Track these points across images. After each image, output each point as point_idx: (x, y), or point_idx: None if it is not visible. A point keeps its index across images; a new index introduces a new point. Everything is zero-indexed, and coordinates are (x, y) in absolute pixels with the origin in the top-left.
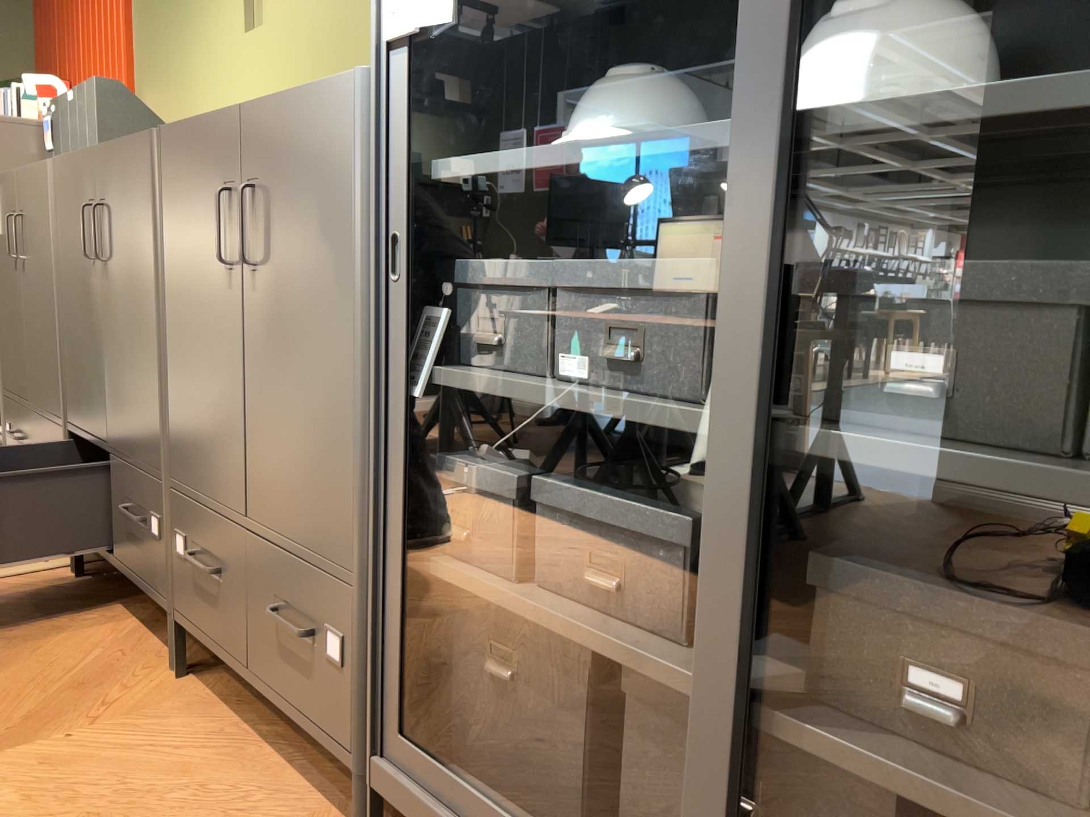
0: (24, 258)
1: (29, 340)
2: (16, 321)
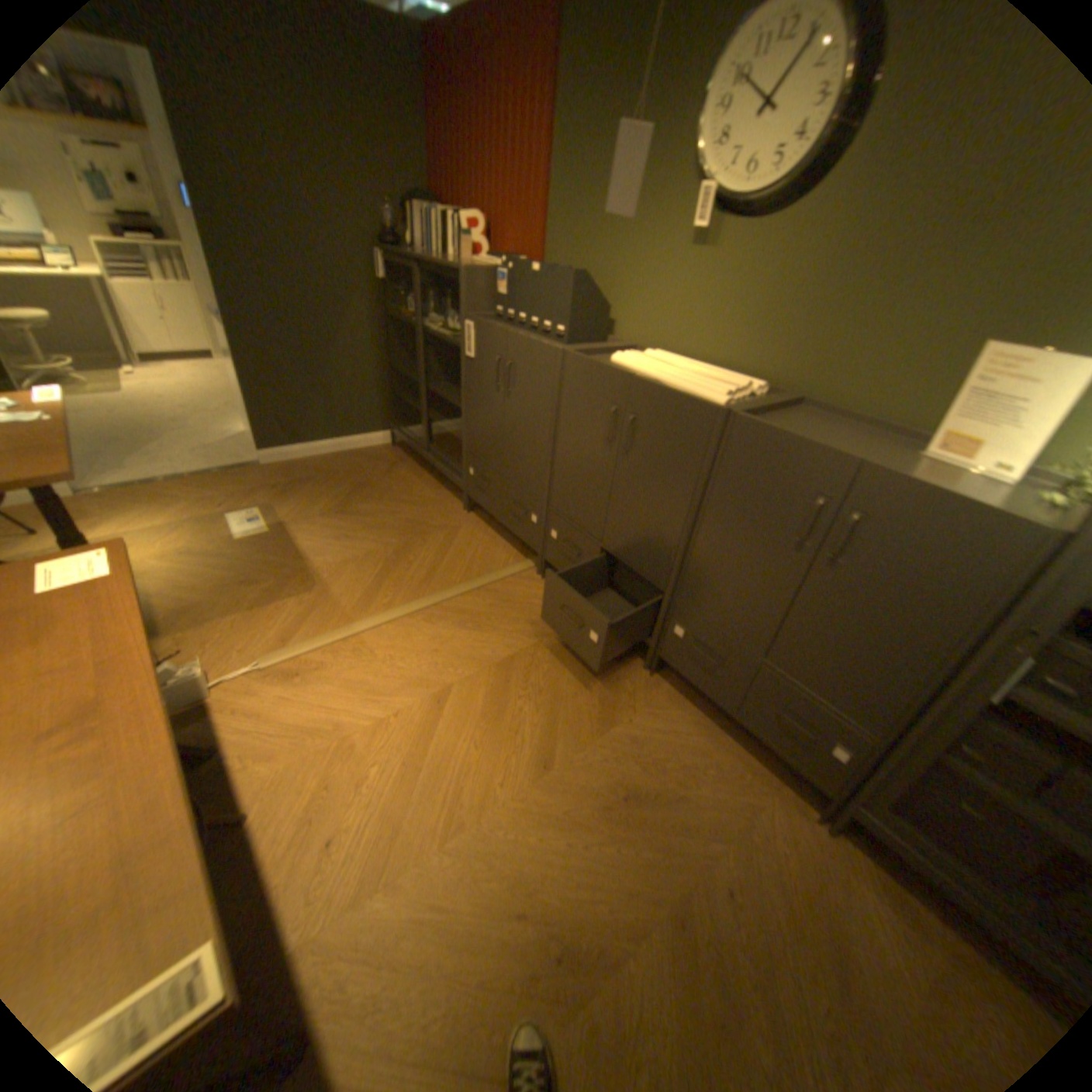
0: (508, 390)
1: (506, 438)
2: (491, 420)
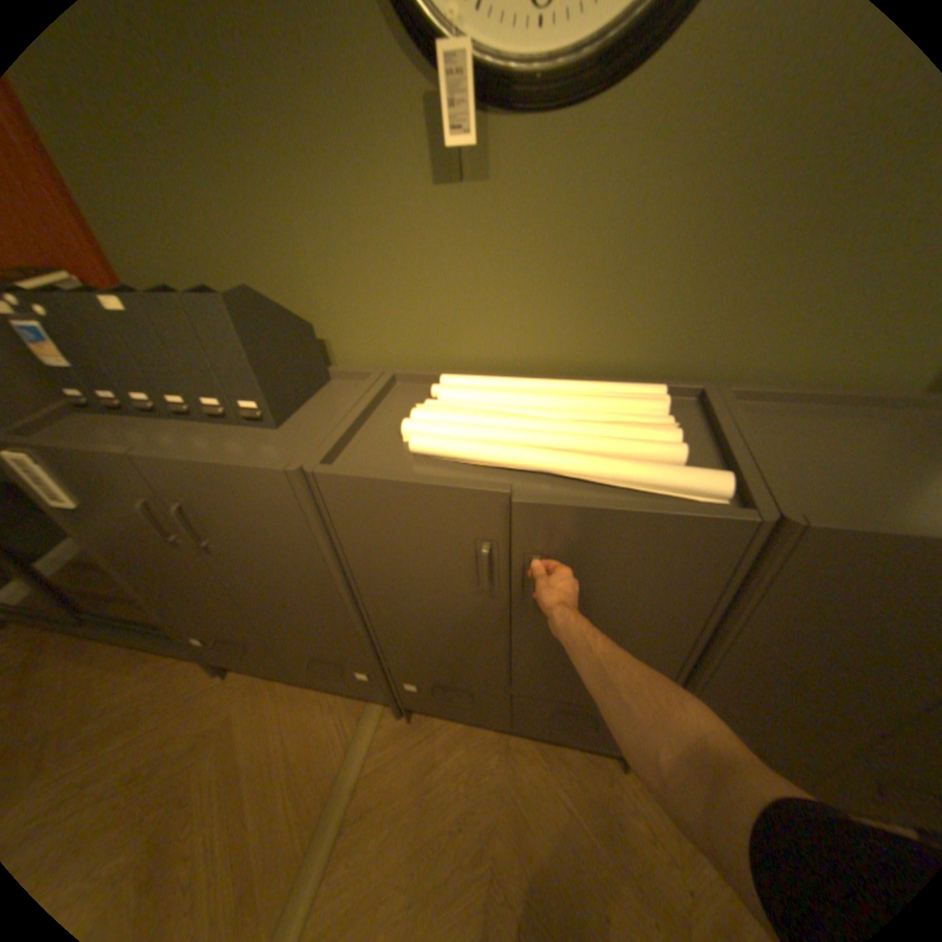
0: (205, 542)
1: (247, 601)
2: (194, 582)
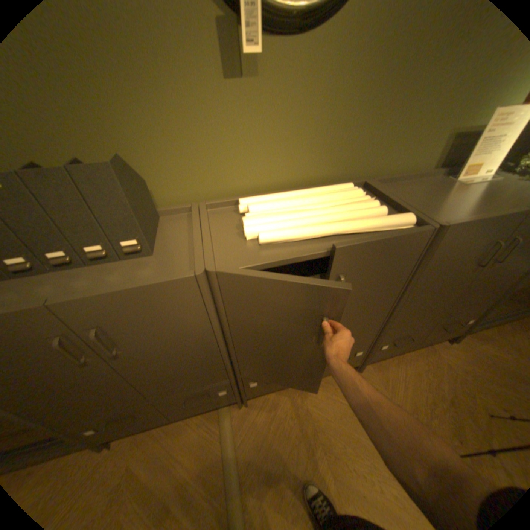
0: (113, 352)
1: (142, 381)
2: (94, 387)
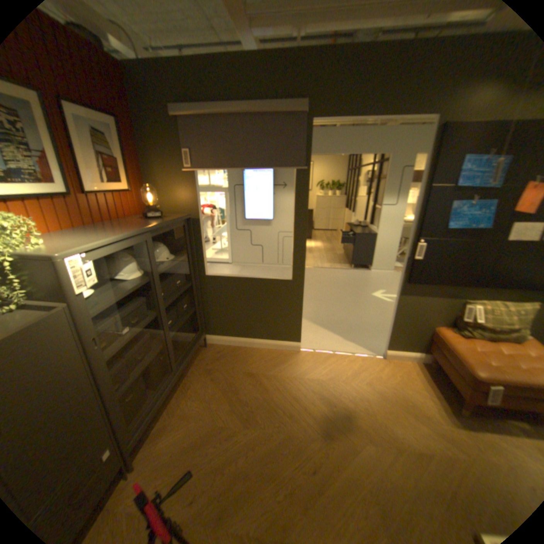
0: None
1: None
2: None
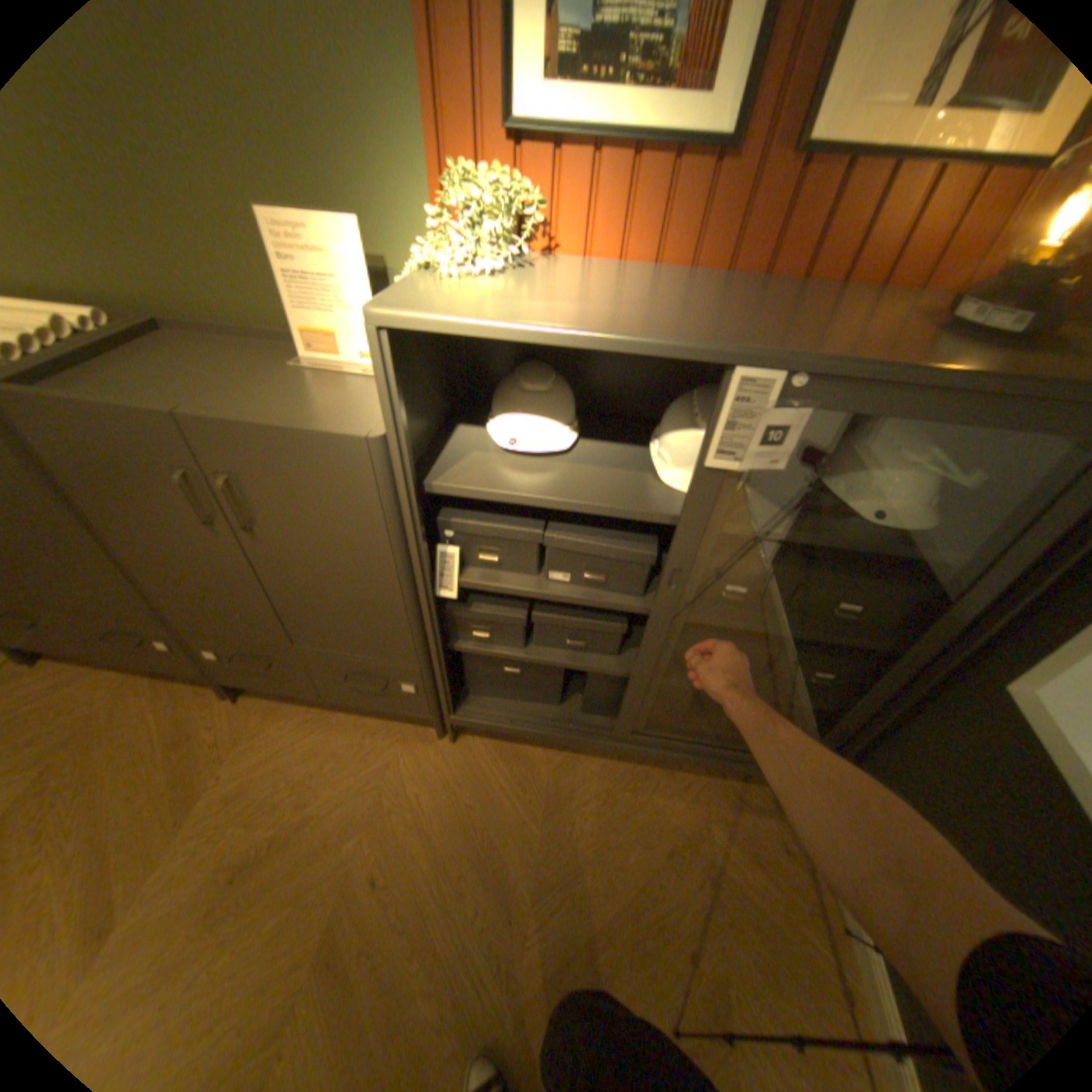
0: None
1: None
2: None
